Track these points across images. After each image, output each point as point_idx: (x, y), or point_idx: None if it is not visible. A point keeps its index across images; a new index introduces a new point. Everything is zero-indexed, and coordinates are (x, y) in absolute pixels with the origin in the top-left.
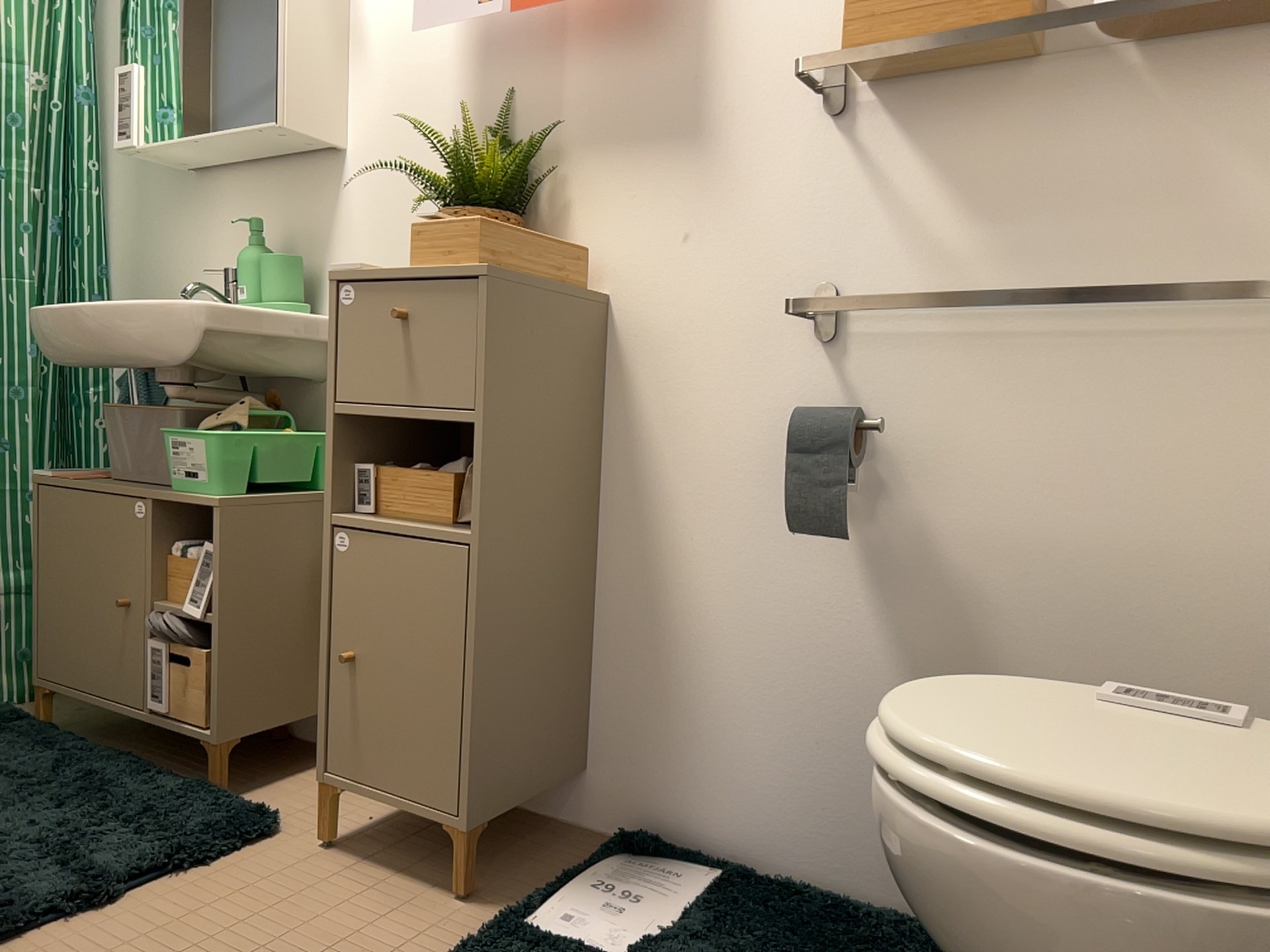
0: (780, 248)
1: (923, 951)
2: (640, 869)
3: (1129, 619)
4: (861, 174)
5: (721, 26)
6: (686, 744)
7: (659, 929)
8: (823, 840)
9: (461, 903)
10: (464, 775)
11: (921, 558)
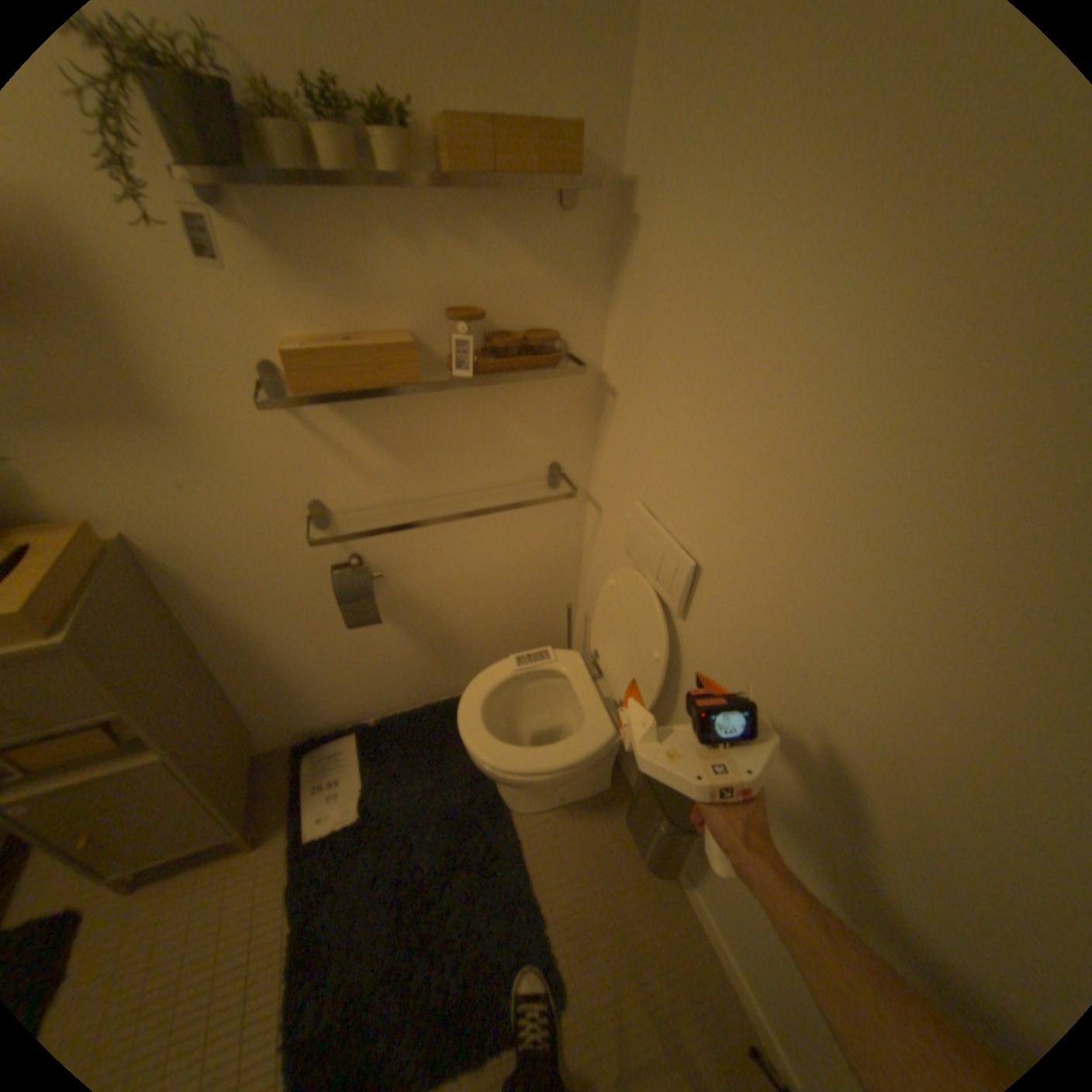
0: (270, 485)
1: (449, 719)
2: (320, 764)
3: (492, 592)
4: (315, 437)
5: (131, 323)
6: (309, 703)
7: (356, 789)
8: (390, 698)
9: (252, 852)
10: (225, 823)
11: (406, 600)
